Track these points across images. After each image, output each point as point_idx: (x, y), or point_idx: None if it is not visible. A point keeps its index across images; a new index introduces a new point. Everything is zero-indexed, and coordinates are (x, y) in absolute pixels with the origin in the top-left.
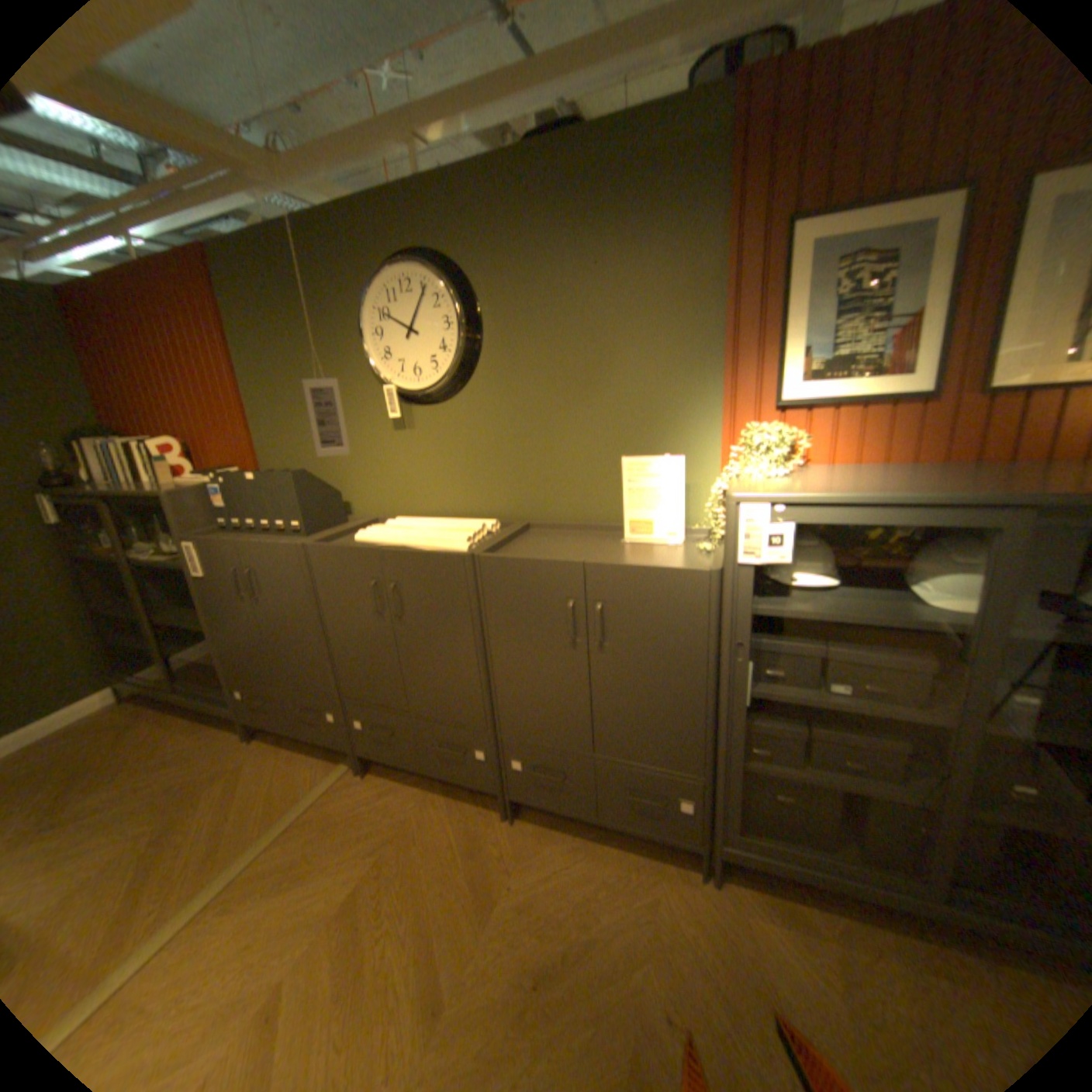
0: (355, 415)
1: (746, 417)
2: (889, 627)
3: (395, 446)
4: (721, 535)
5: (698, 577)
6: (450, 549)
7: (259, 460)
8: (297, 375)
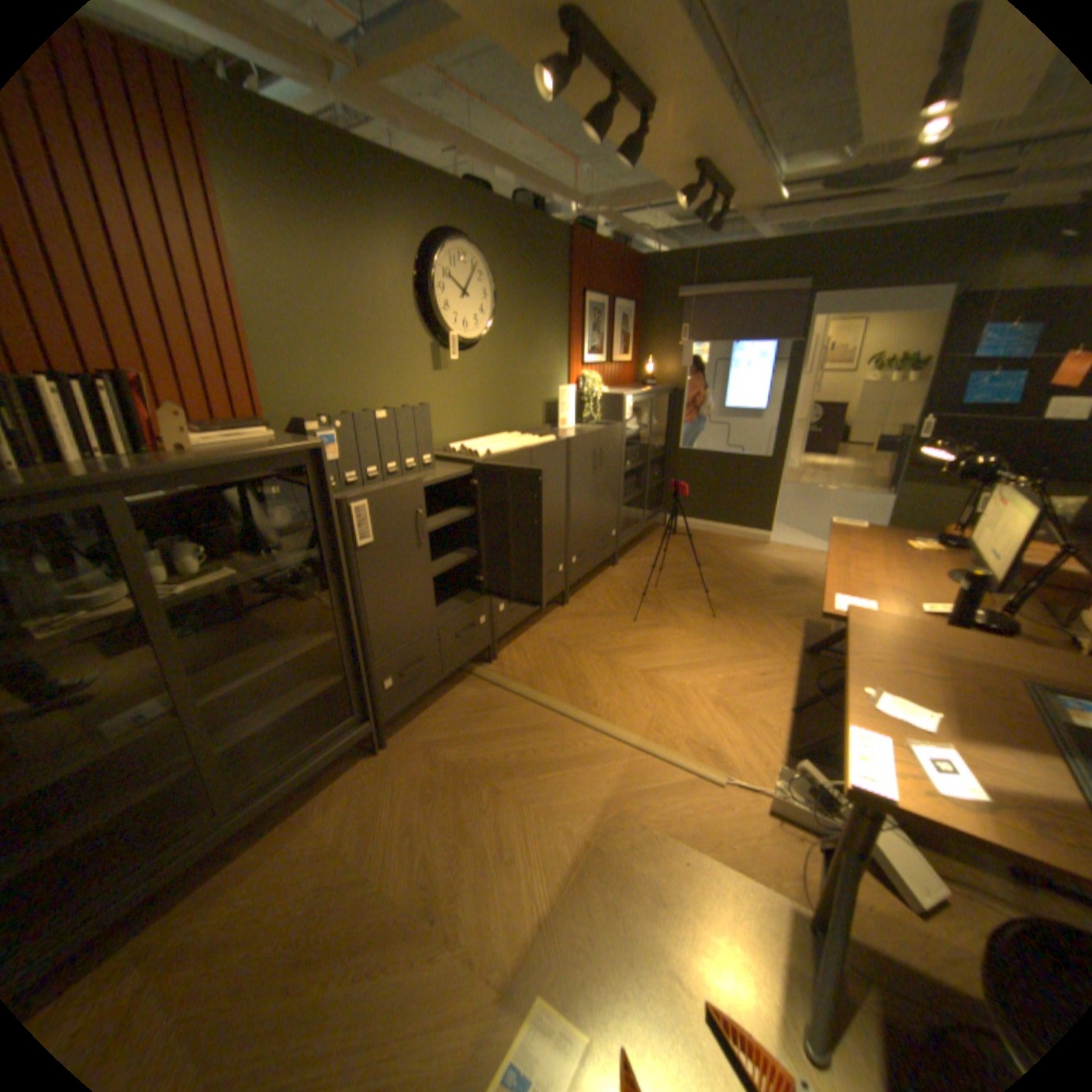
0: (401, 355)
1: (576, 369)
2: (637, 436)
3: (434, 385)
4: (596, 417)
5: (620, 428)
6: (548, 441)
7: (264, 408)
8: (340, 305)
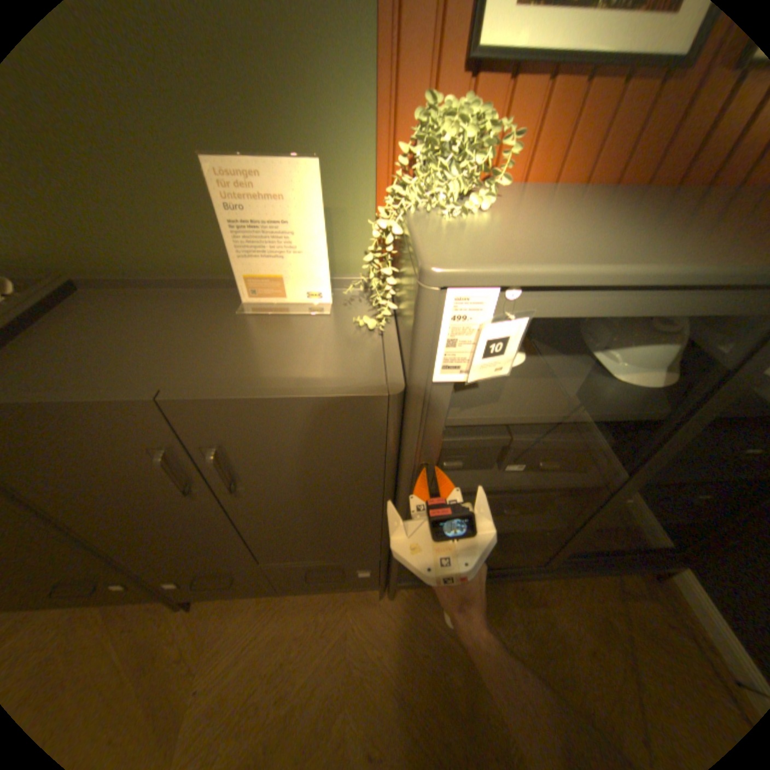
0: None
1: (416, 77)
2: (587, 421)
3: None
4: (388, 304)
5: (367, 405)
6: None
7: None
8: None
